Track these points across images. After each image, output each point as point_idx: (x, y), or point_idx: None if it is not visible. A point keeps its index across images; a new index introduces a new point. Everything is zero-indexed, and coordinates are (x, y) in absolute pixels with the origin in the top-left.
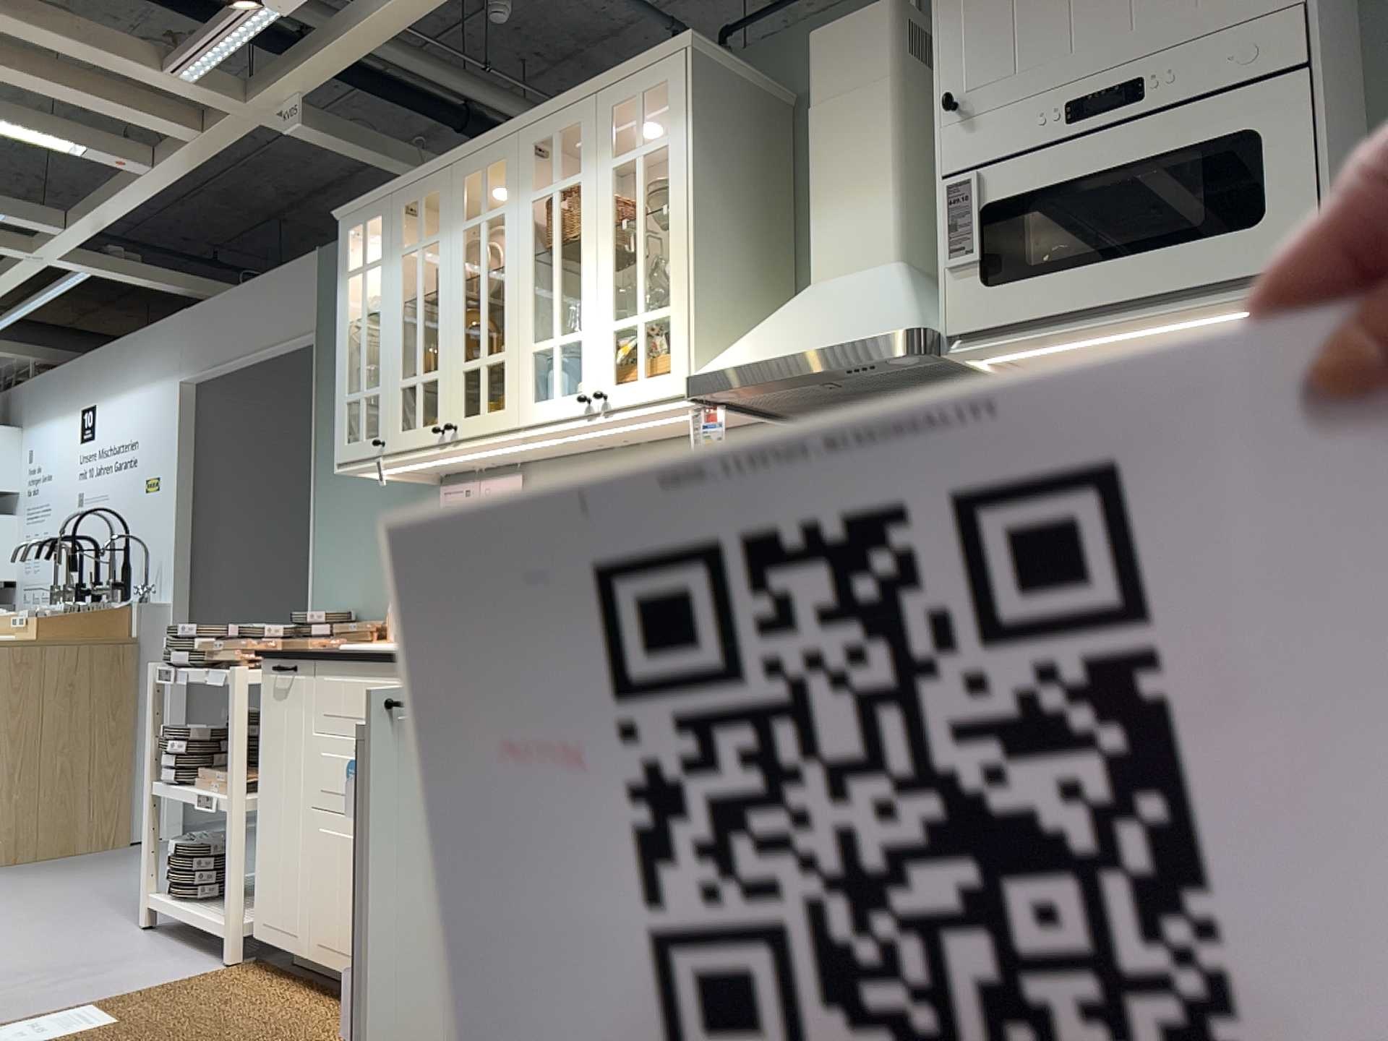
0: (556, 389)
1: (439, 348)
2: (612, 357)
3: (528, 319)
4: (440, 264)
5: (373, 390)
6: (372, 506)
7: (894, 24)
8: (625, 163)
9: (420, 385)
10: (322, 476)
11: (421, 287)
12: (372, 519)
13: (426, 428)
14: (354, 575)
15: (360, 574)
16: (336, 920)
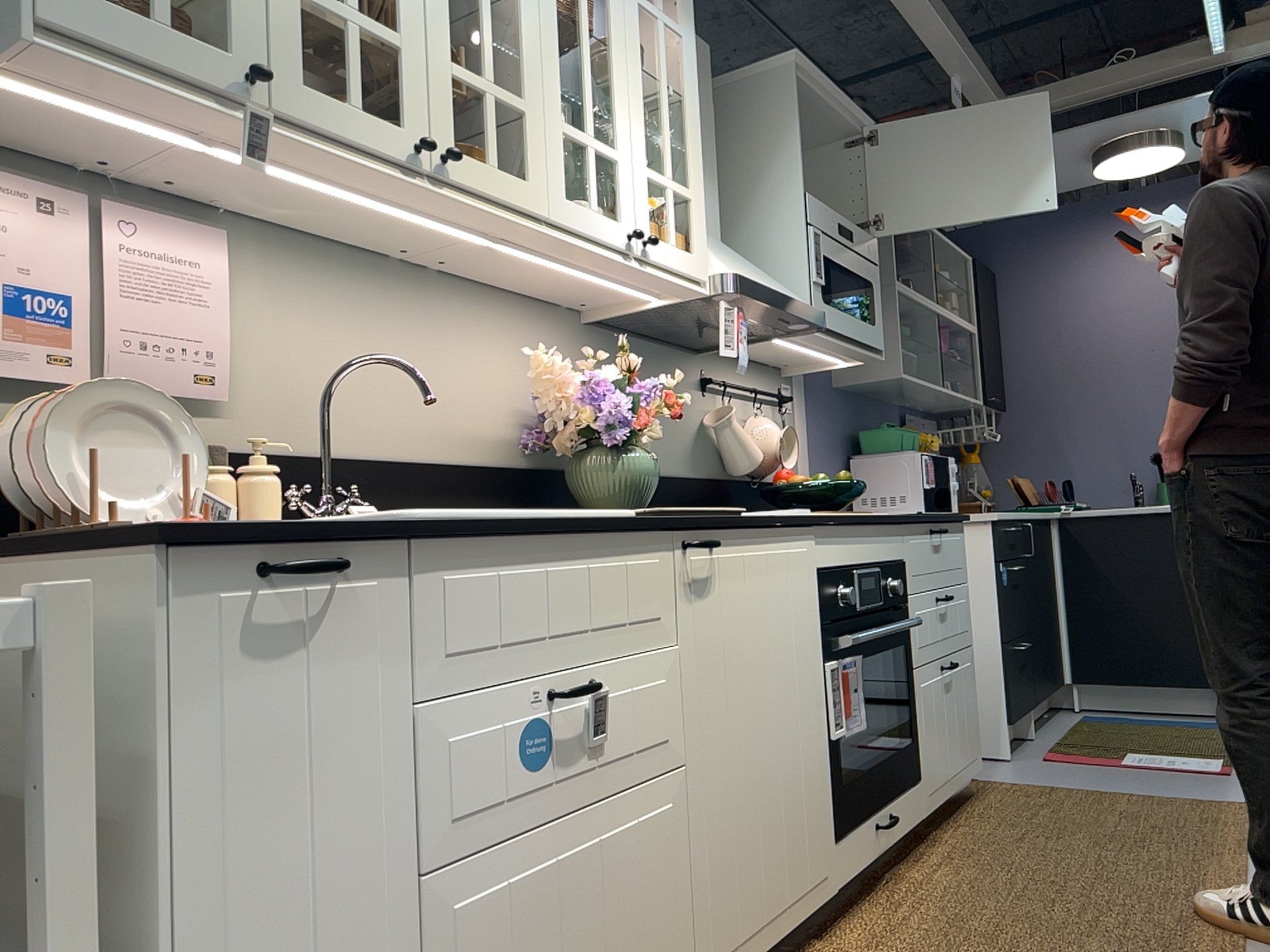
0: (595, 201)
1: None
2: (649, 205)
3: (557, 87)
4: None
5: None
6: None
7: (712, 69)
8: (650, 11)
9: (354, 29)
10: None
11: None
12: None
13: (376, 119)
14: None
15: None
16: None
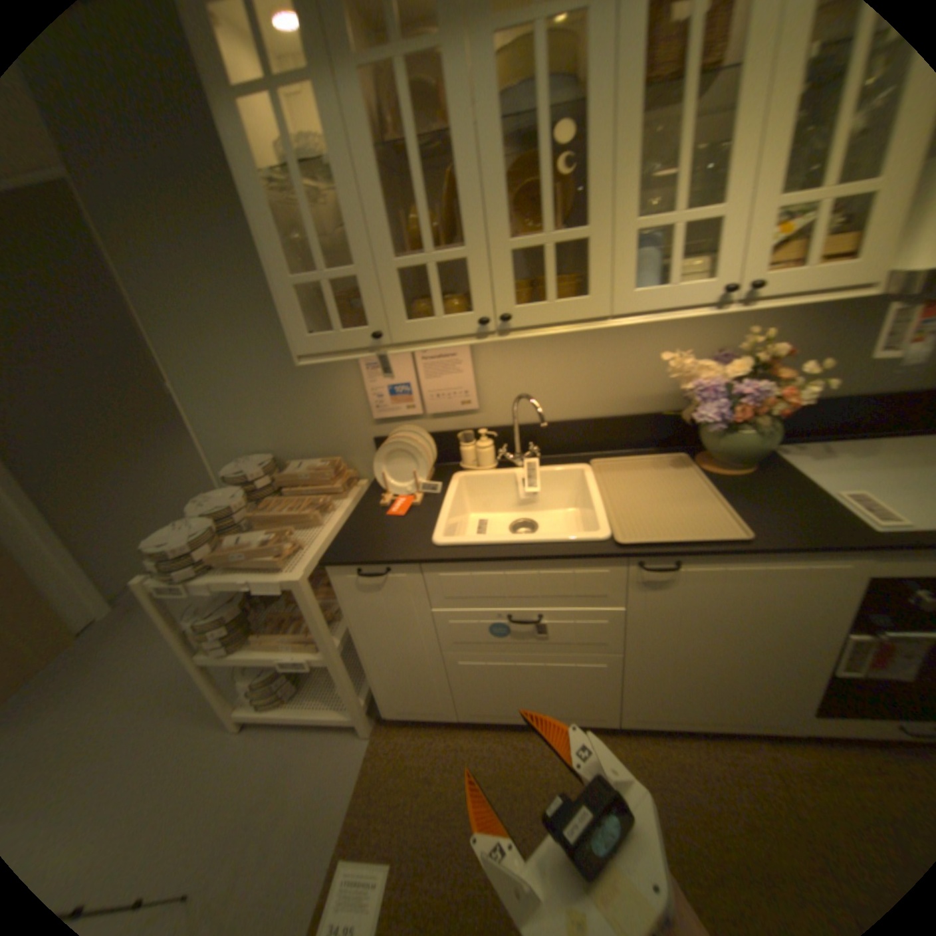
0: (678, 274)
1: (463, 216)
2: (774, 239)
3: (635, 185)
4: (447, 83)
5: (342, 270)
6: (255, 365)
7: None
8: None
9: (434, 265)
10: (164, 339)
11: (410, 121)
12: (260, 377)
13: (455, 315)
14: (255, 425)
15: (262, 424)
16: (491, 704)
